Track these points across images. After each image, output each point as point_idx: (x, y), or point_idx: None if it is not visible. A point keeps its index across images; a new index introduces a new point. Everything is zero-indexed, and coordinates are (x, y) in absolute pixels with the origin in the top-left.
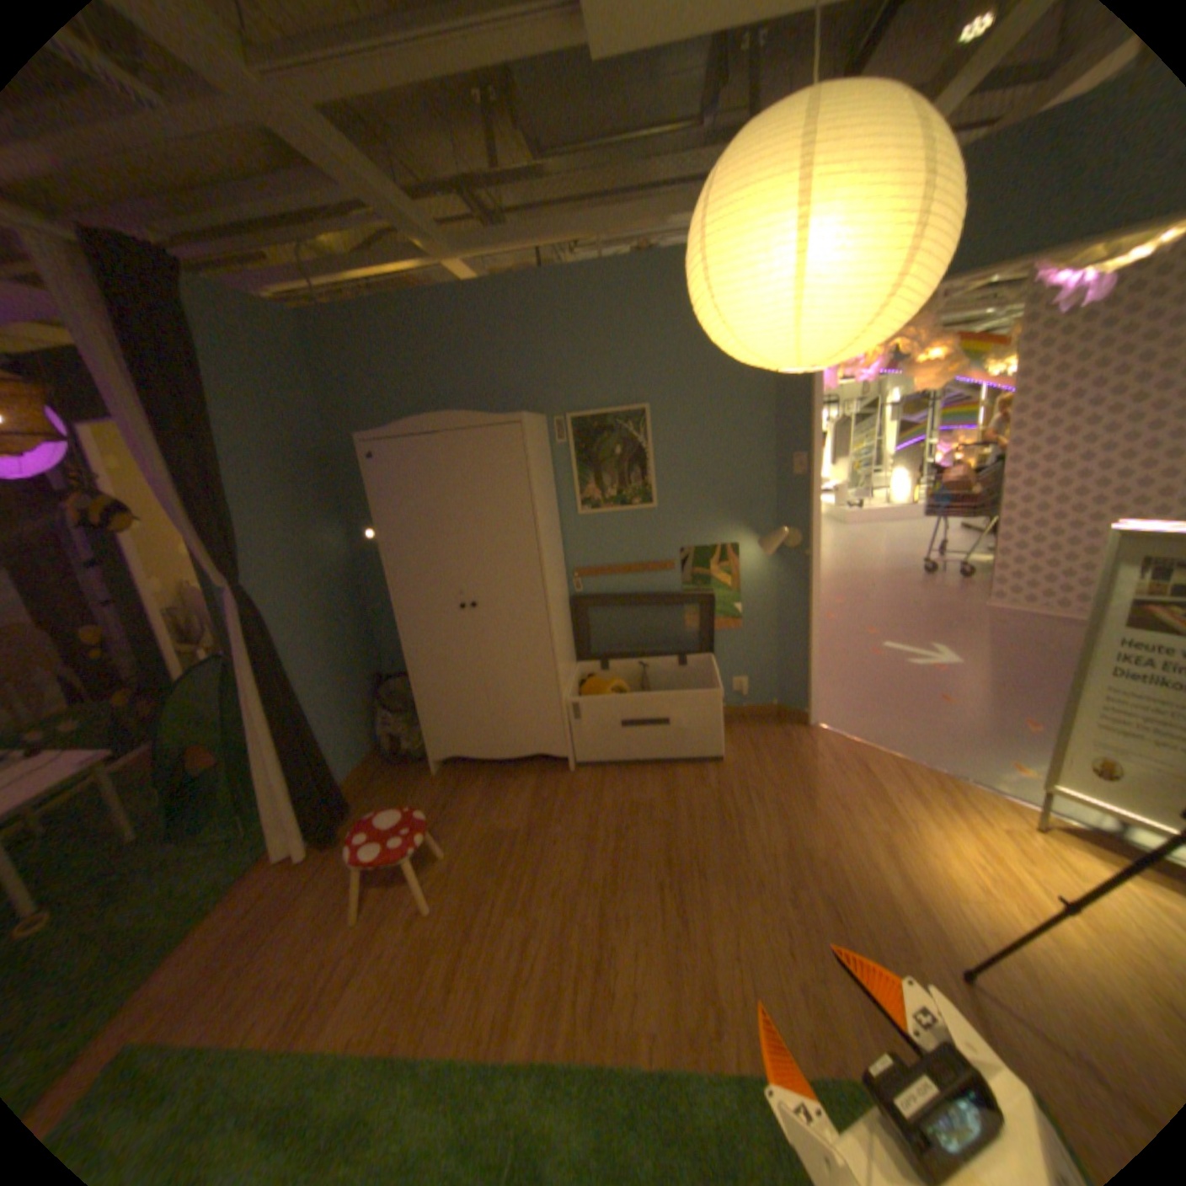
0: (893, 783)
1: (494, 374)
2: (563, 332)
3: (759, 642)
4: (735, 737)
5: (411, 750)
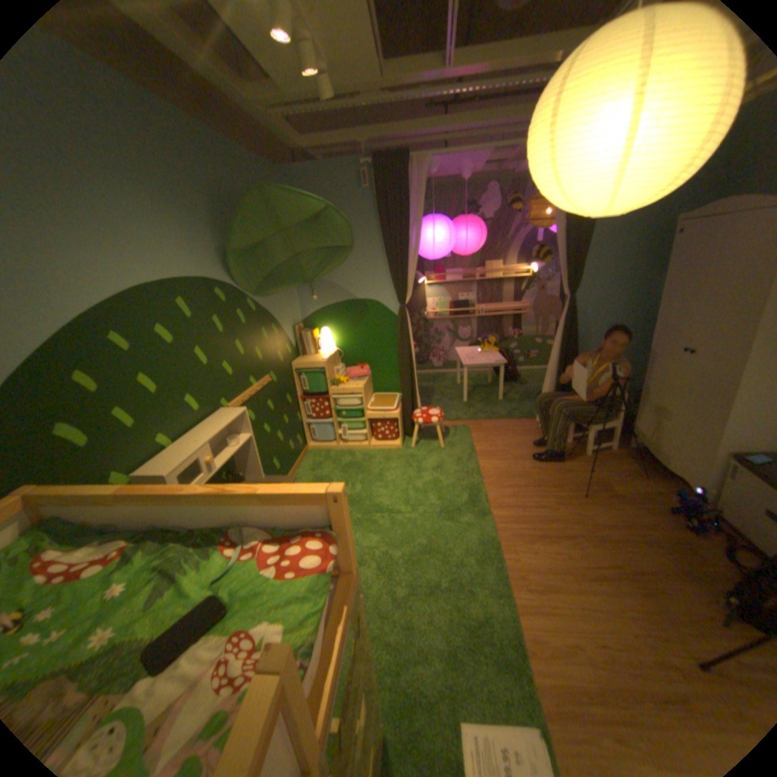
0: None
1: None
2: None
3: None
4: None
5: (635, 429)
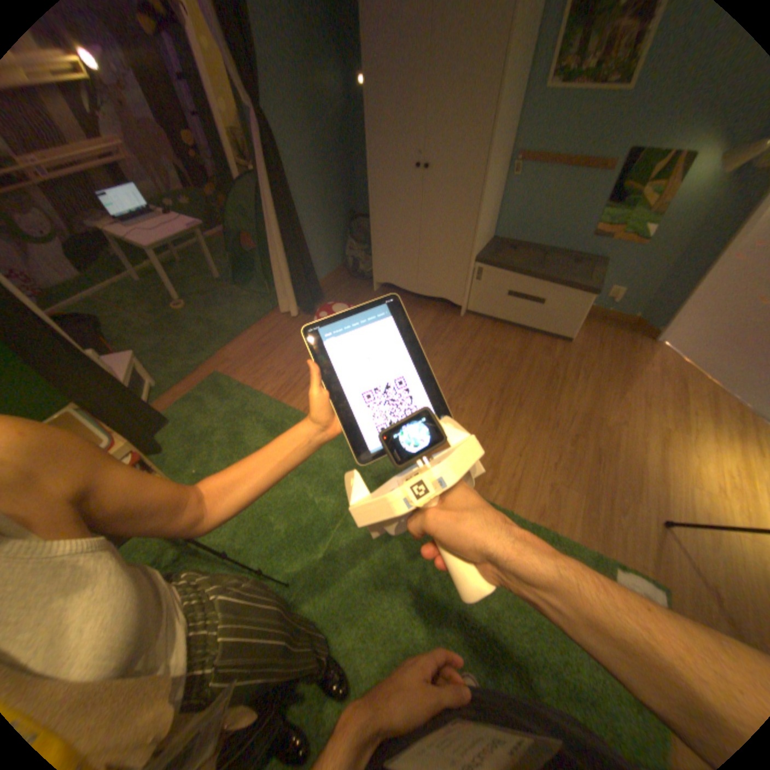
0: (701, 401)
1: None
2: None
3: (656, 261)
4: (590, 330)
5: (364, 271)
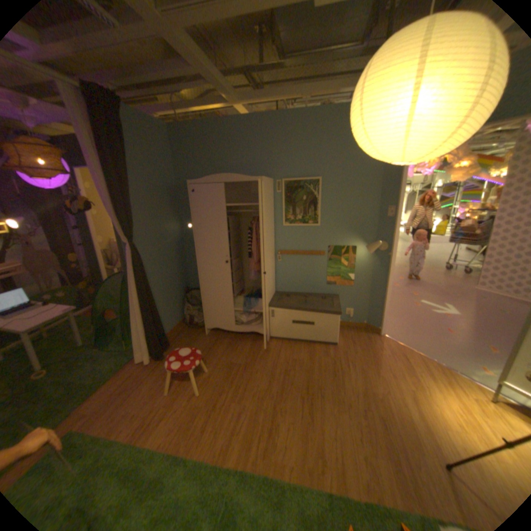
0: (419, 367)
1: (251, 158)
2: (285, 140)
3: (361, 293)
4: (344, 335)
5: (198, 322)
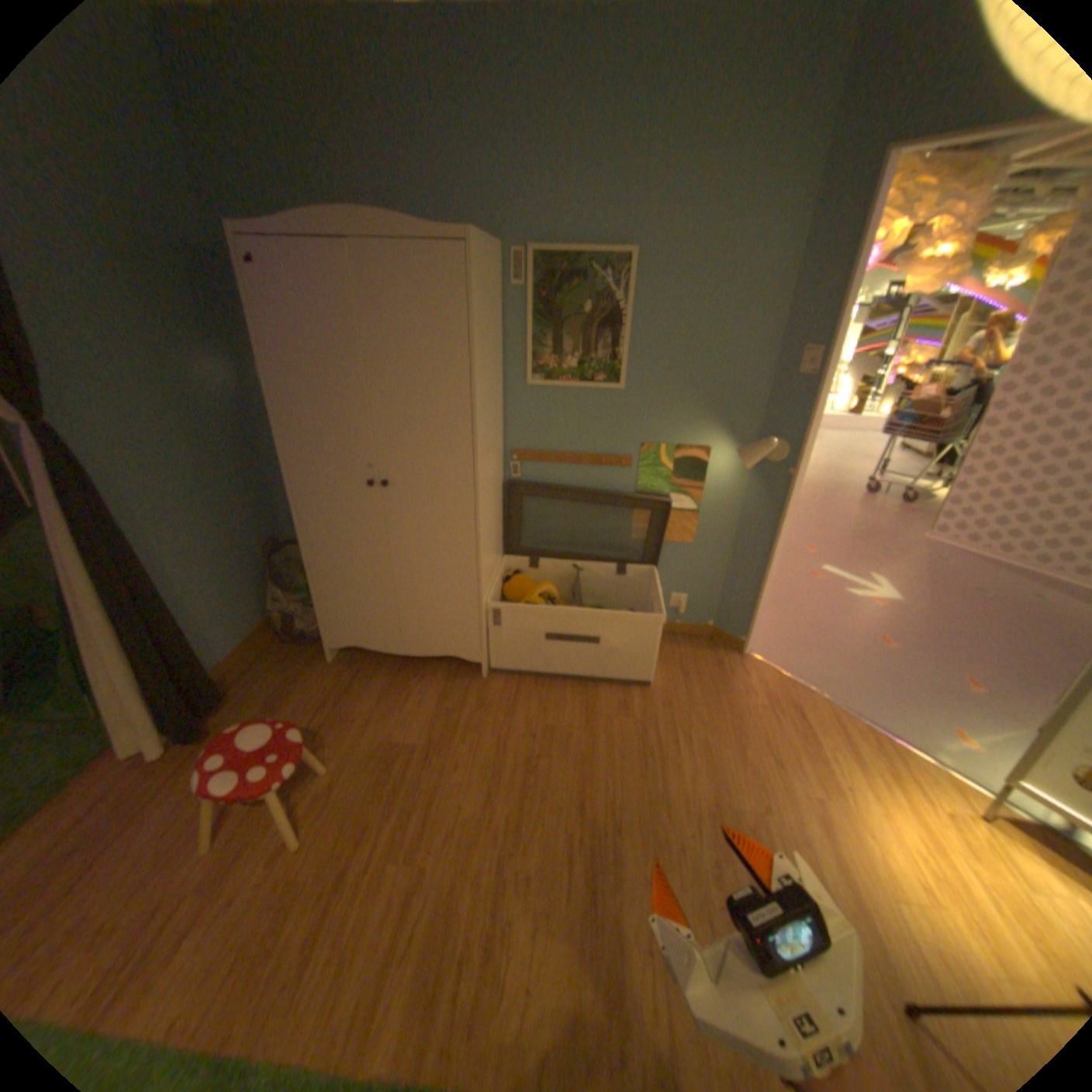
0: (830, 737)
1: (437, 167)
2: (540, 116)
3: (709, 560)
4: (665, 658)
5: (307, 631)
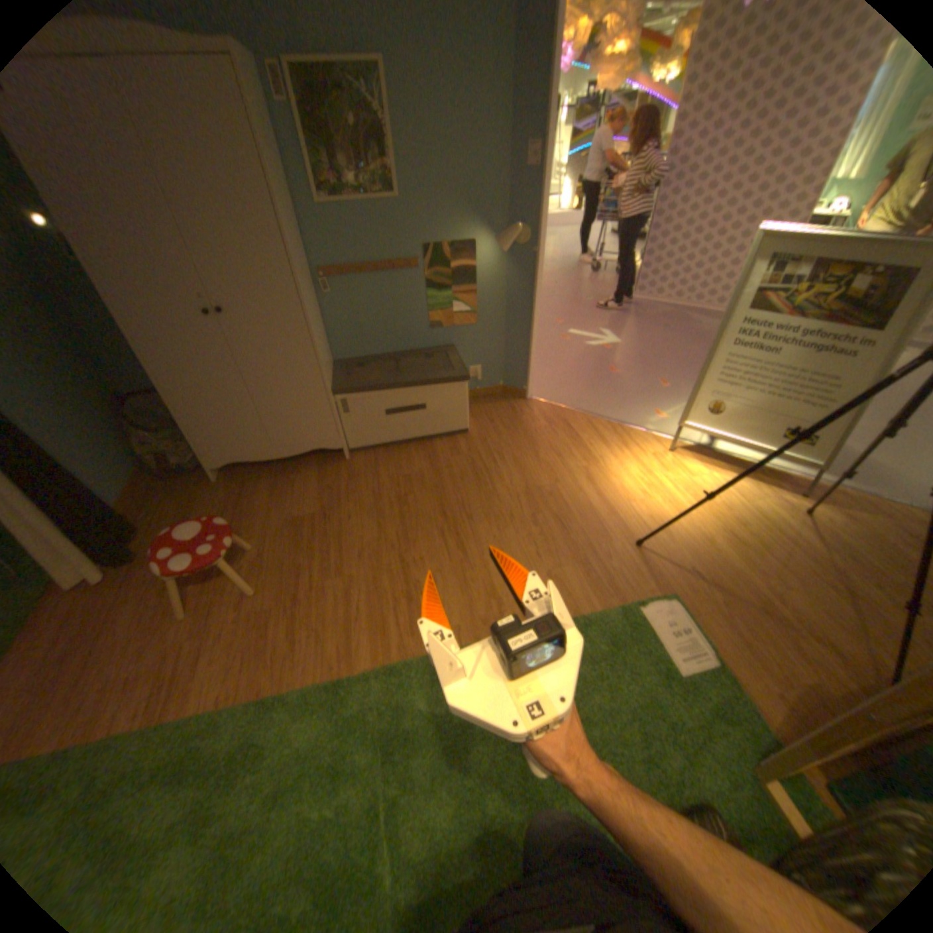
0: (585, 433)
1: None
2: None
3: (490, 334)
4: (474, 414)
5: (182, 463)
